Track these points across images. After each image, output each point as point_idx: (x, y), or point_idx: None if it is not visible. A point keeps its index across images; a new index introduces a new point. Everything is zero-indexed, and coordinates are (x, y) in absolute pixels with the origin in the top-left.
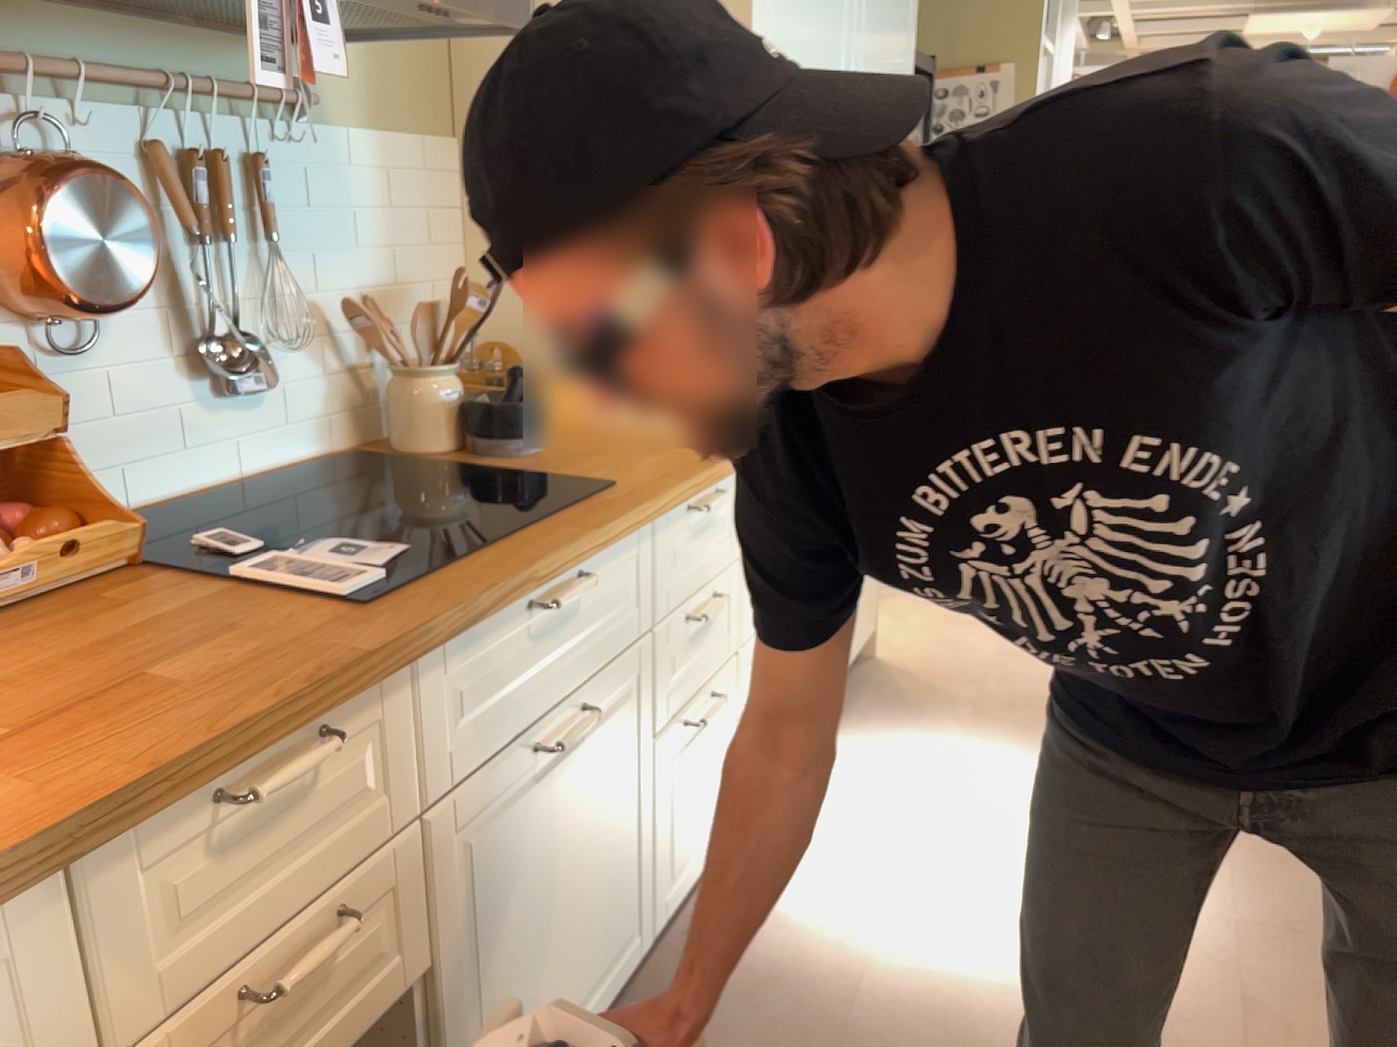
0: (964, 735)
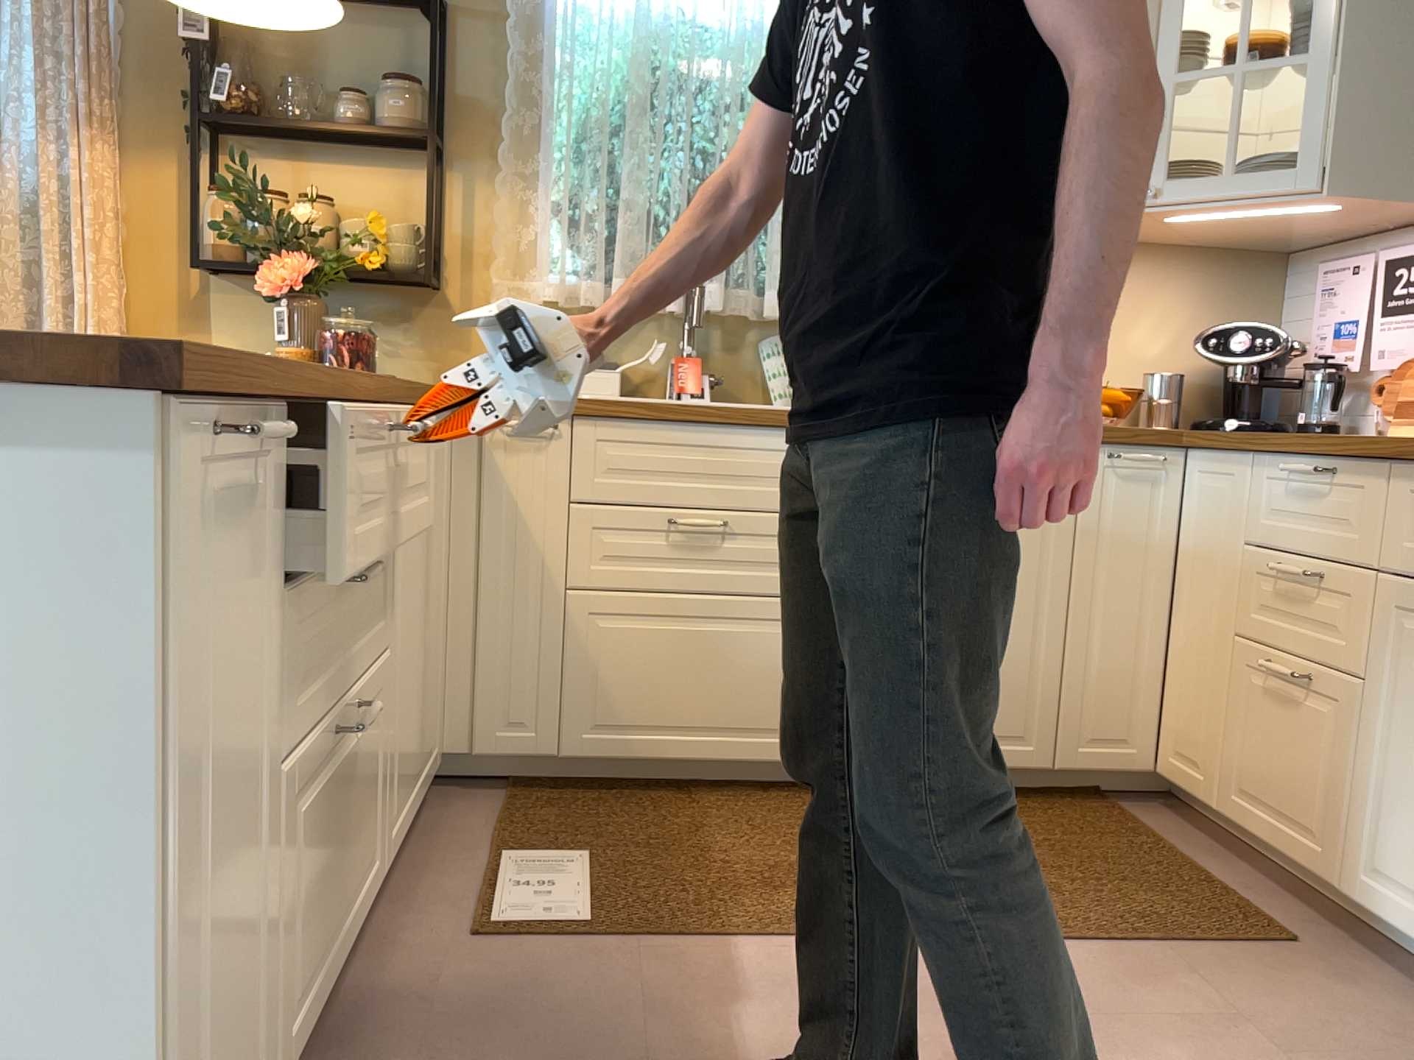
0: None
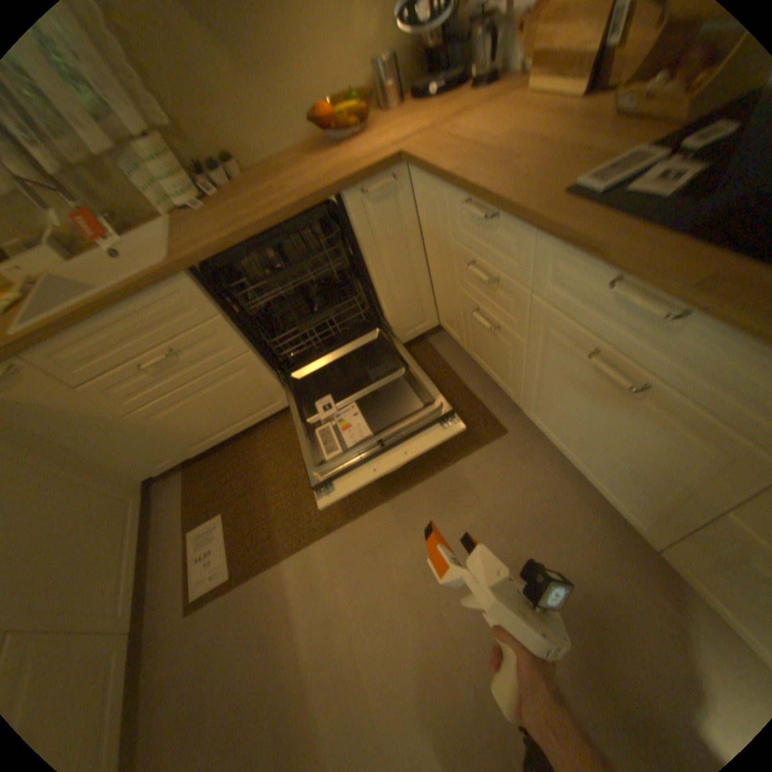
0: None
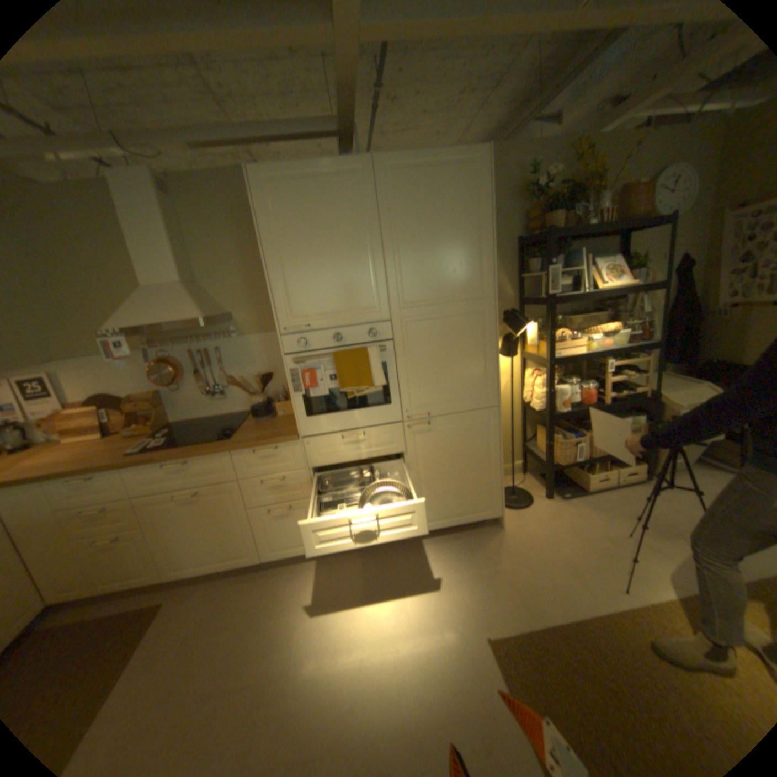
0: (464, 582)
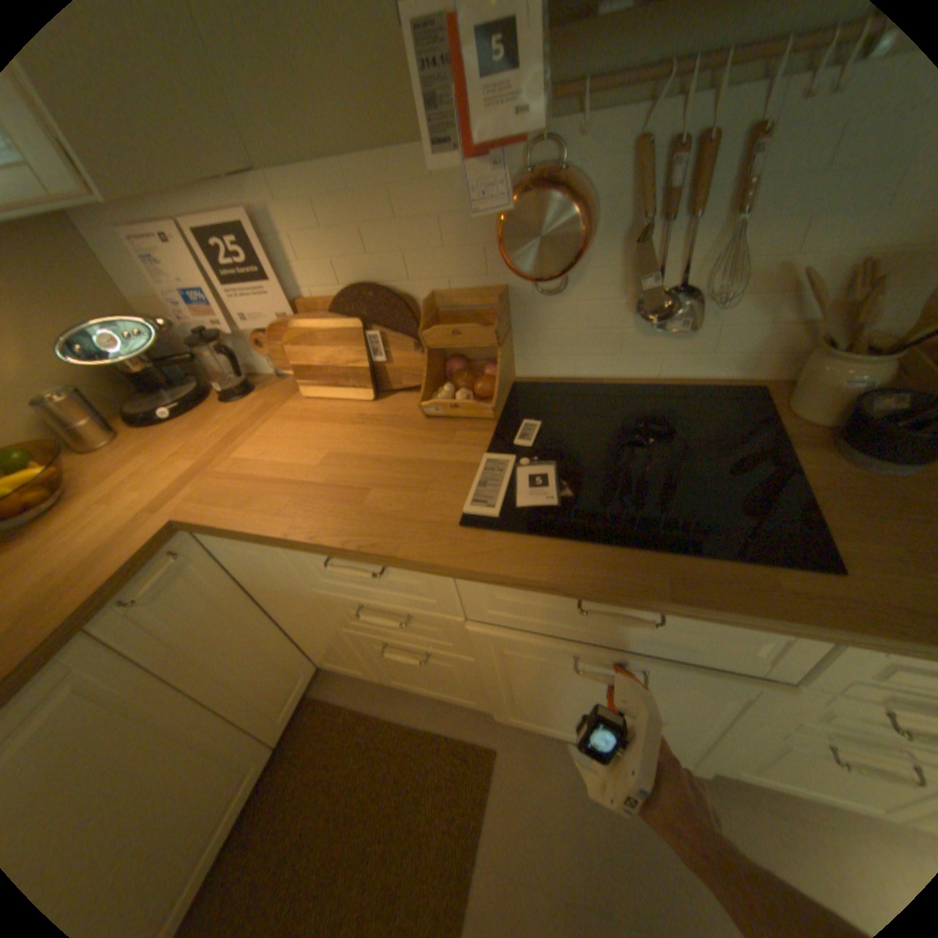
0: None
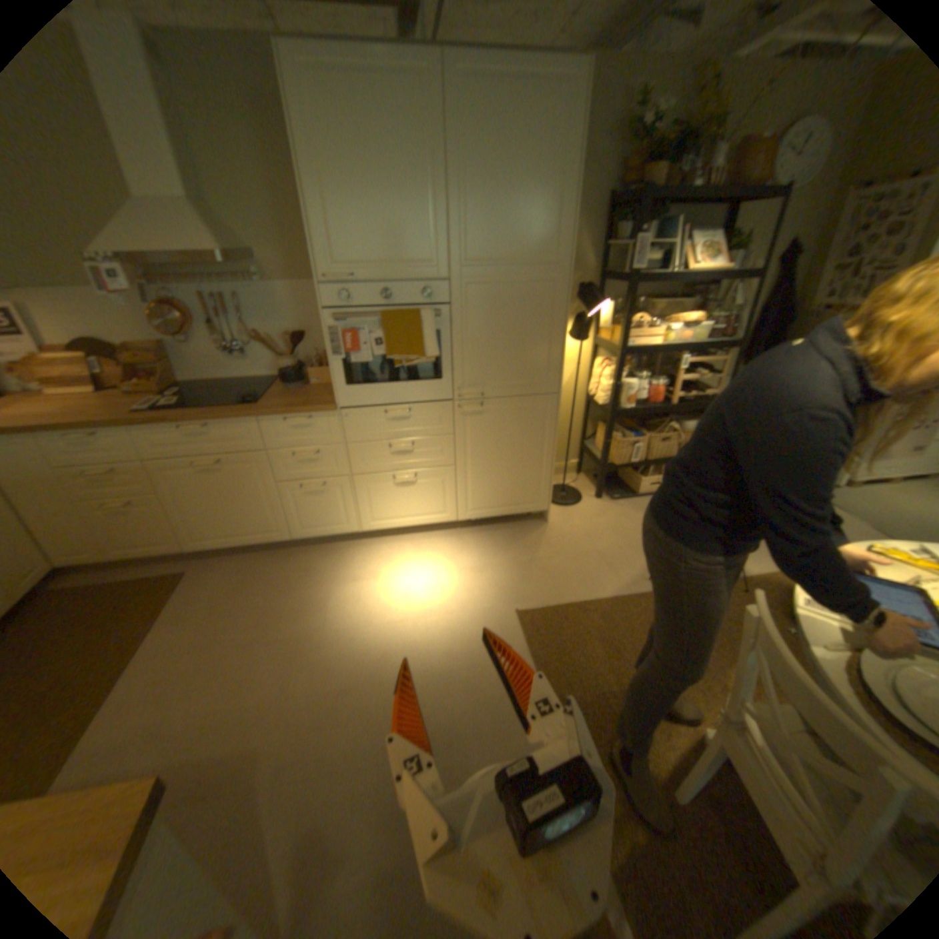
0: (501, 565)
